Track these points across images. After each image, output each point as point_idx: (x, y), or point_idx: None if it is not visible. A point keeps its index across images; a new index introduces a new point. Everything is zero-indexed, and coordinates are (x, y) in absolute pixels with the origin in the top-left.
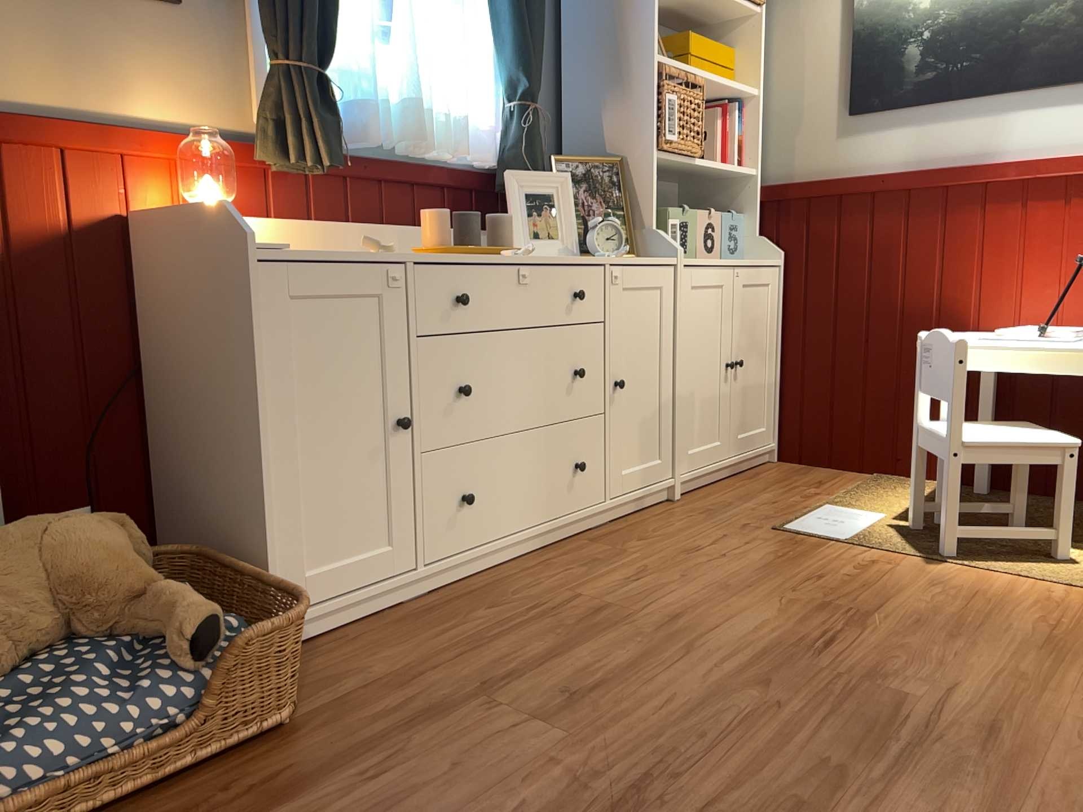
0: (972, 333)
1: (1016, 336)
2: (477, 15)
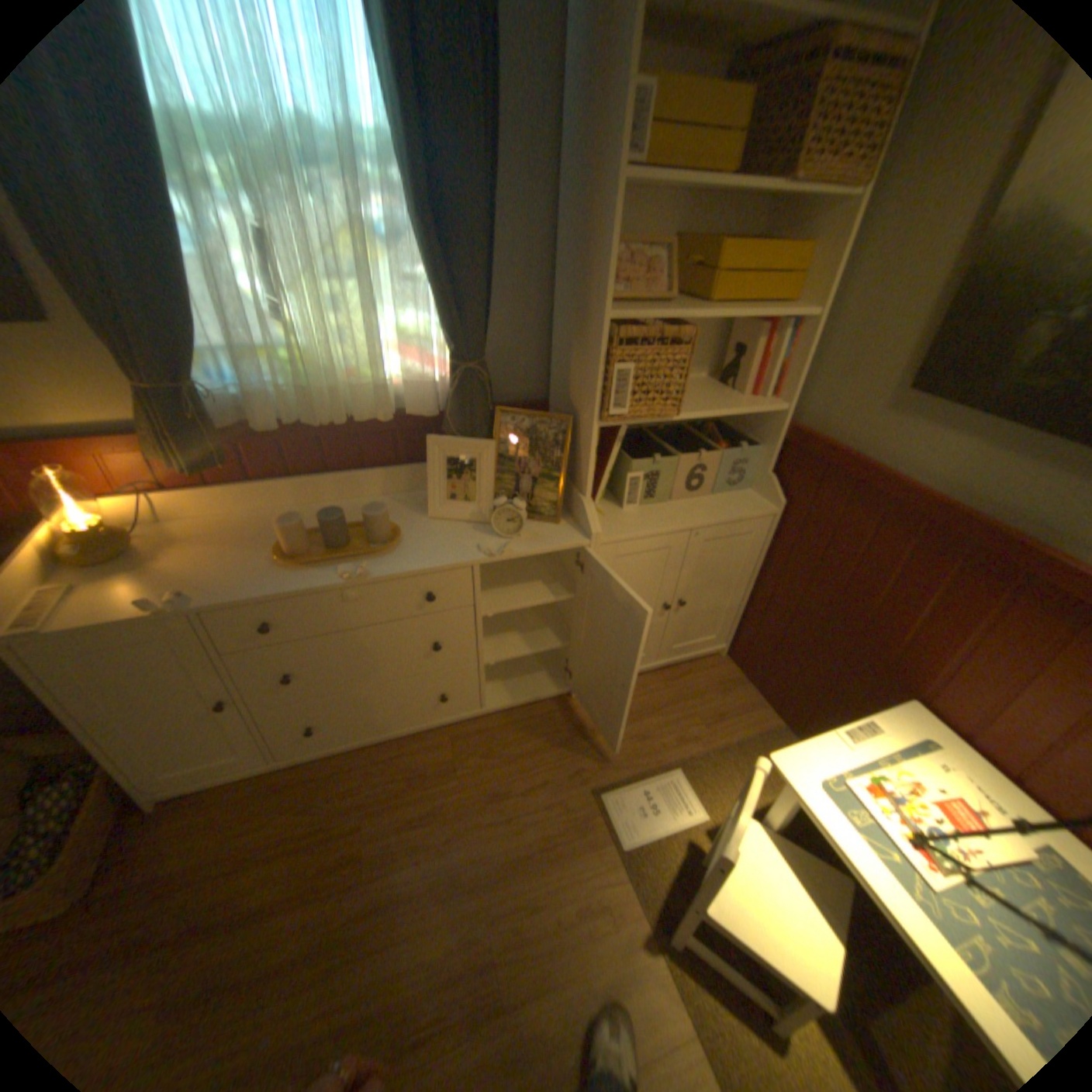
0: (911, 720)
1: (893, 816)
2: (411, 257)
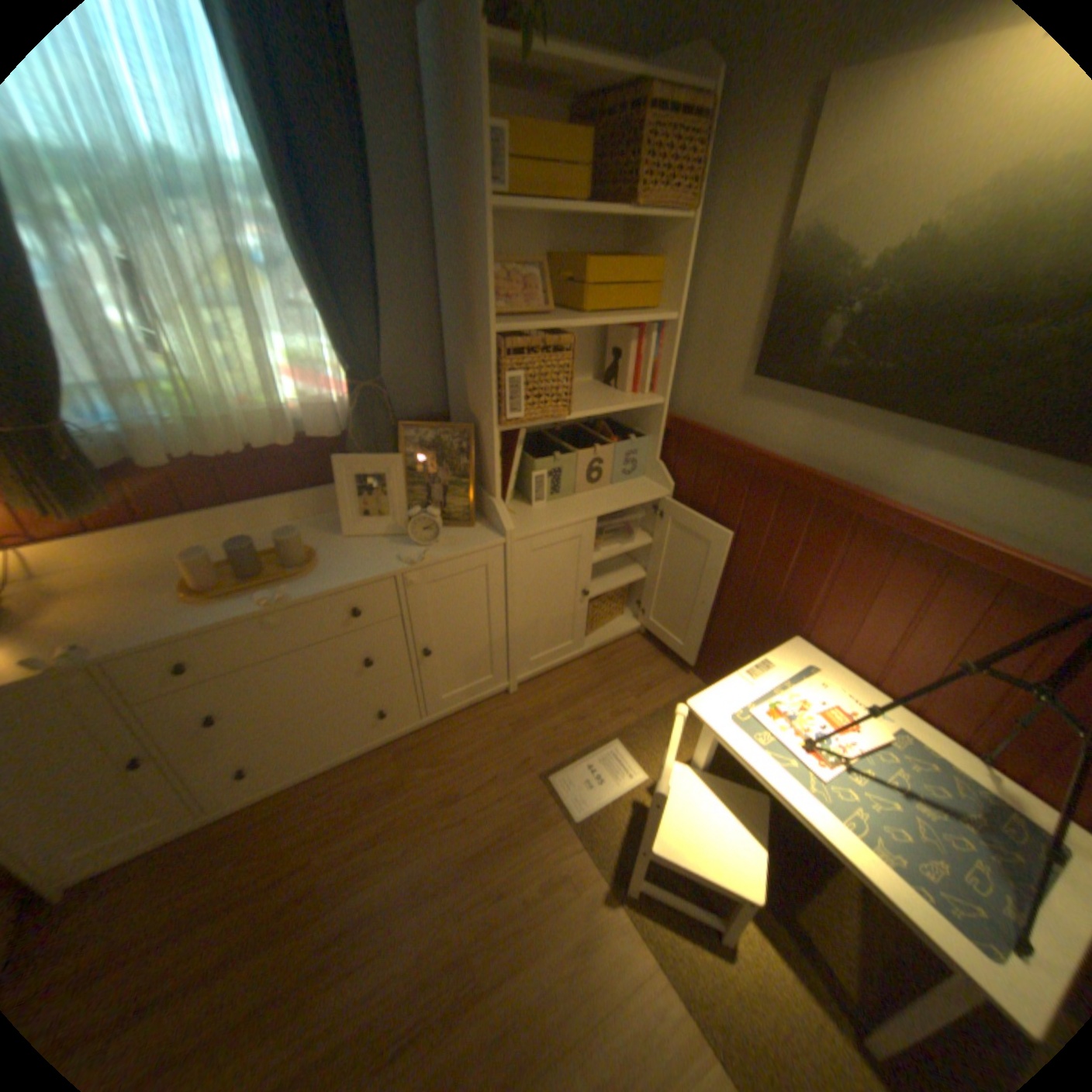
0: (796, 653)
1: (788, 731)
2: (296, 283)
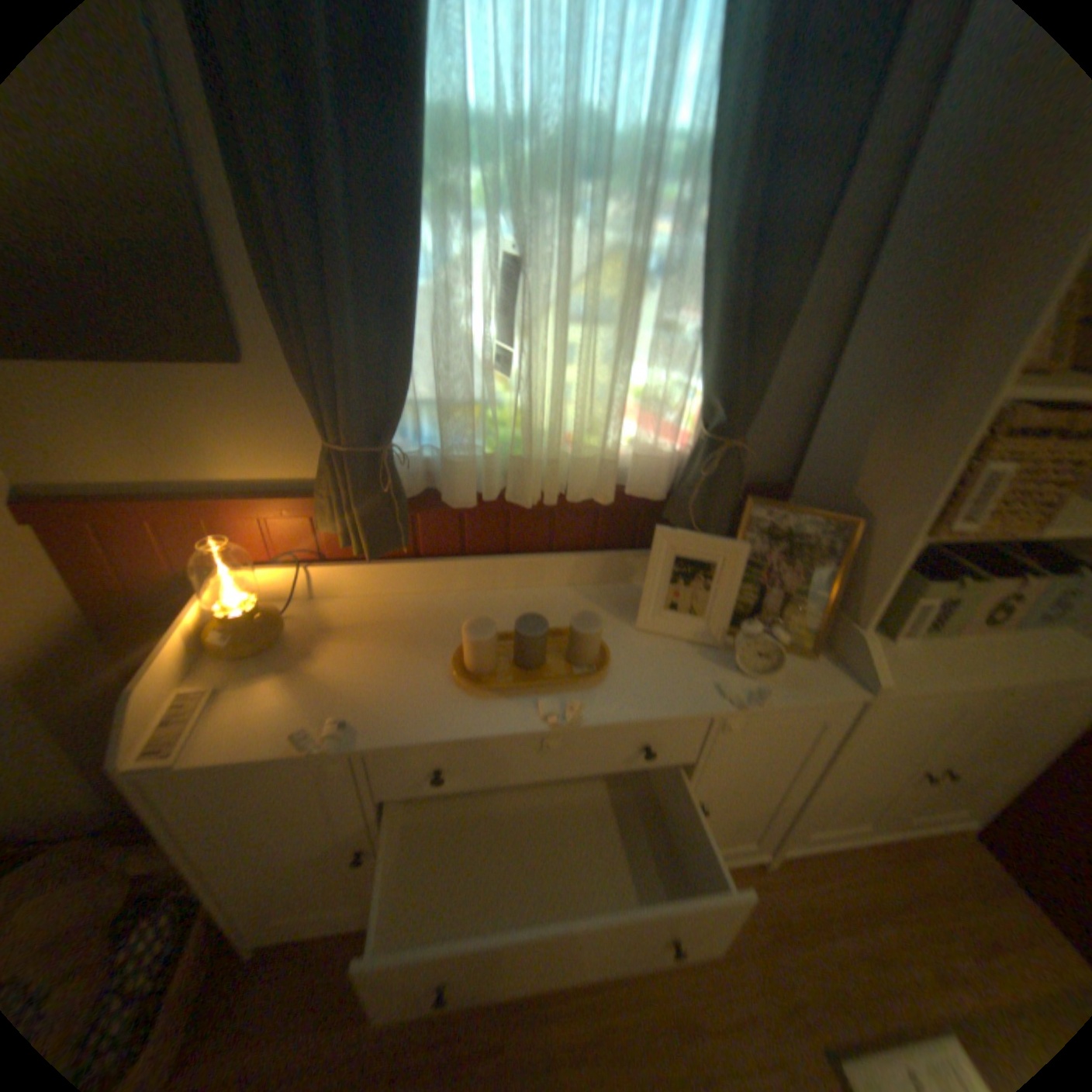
0: None
1: None
2: (687, 298)
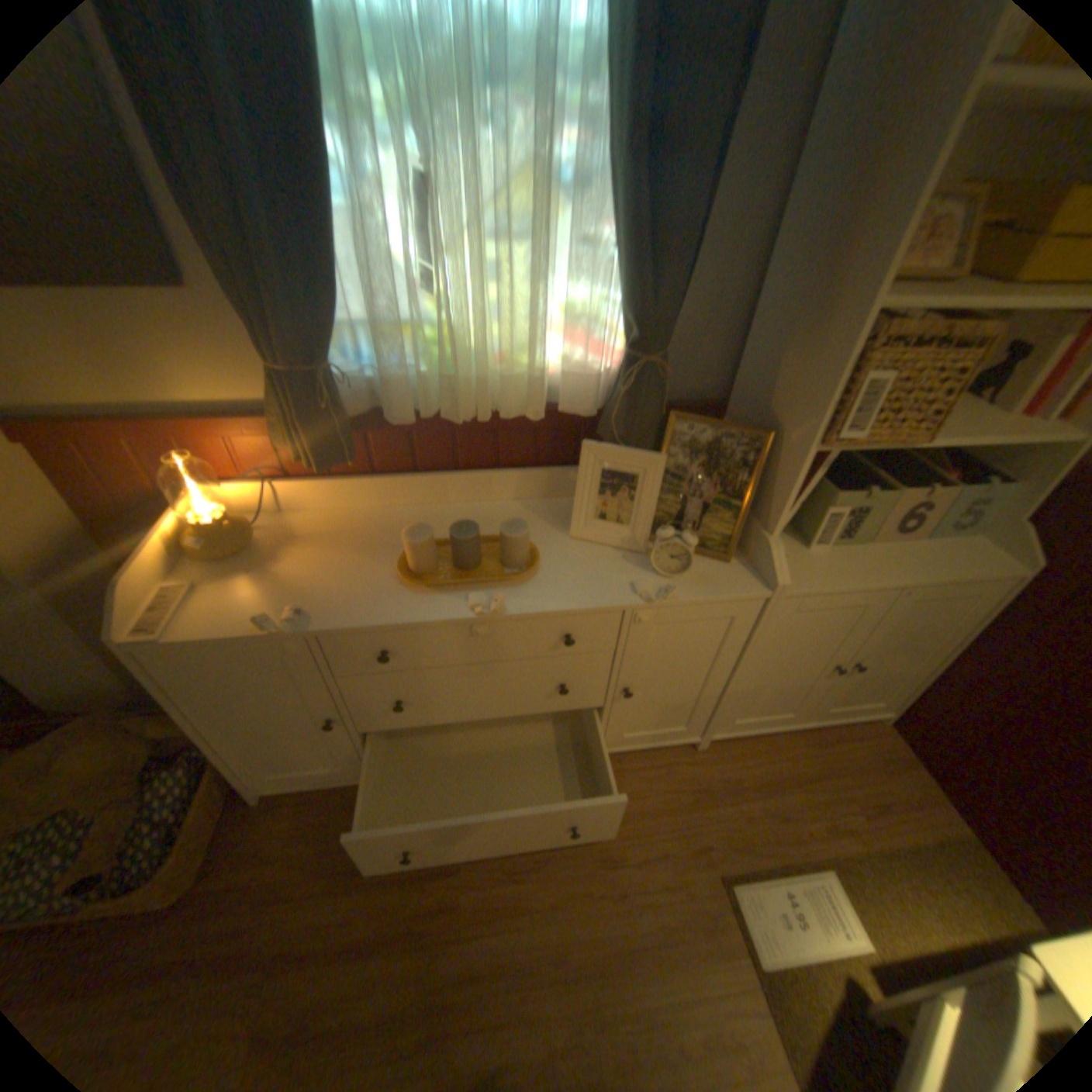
0: None
1: None
2: (600, 212)
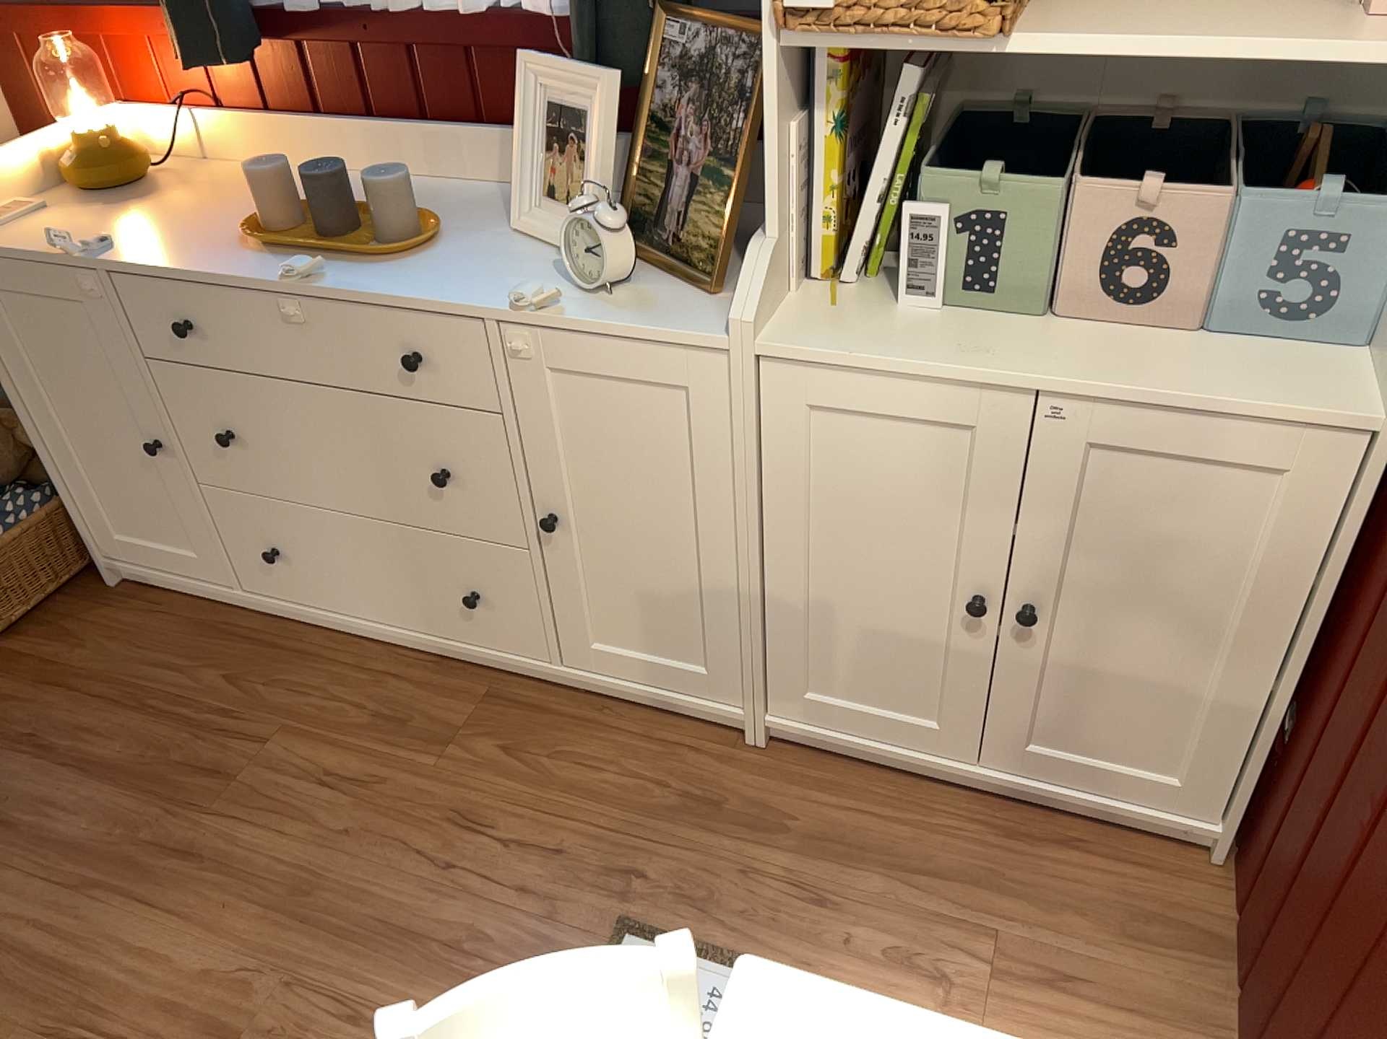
0: None
1: None
2: None
